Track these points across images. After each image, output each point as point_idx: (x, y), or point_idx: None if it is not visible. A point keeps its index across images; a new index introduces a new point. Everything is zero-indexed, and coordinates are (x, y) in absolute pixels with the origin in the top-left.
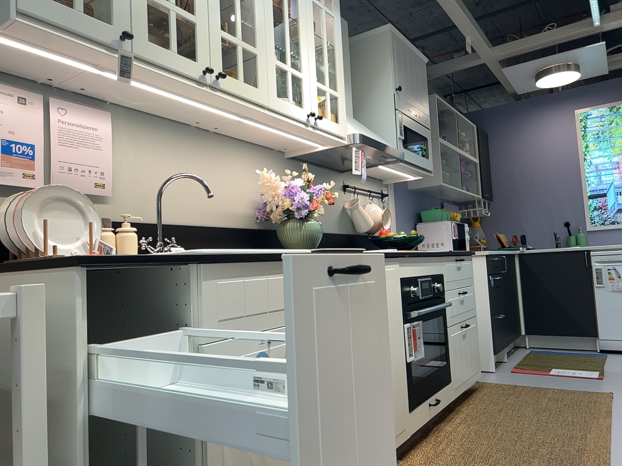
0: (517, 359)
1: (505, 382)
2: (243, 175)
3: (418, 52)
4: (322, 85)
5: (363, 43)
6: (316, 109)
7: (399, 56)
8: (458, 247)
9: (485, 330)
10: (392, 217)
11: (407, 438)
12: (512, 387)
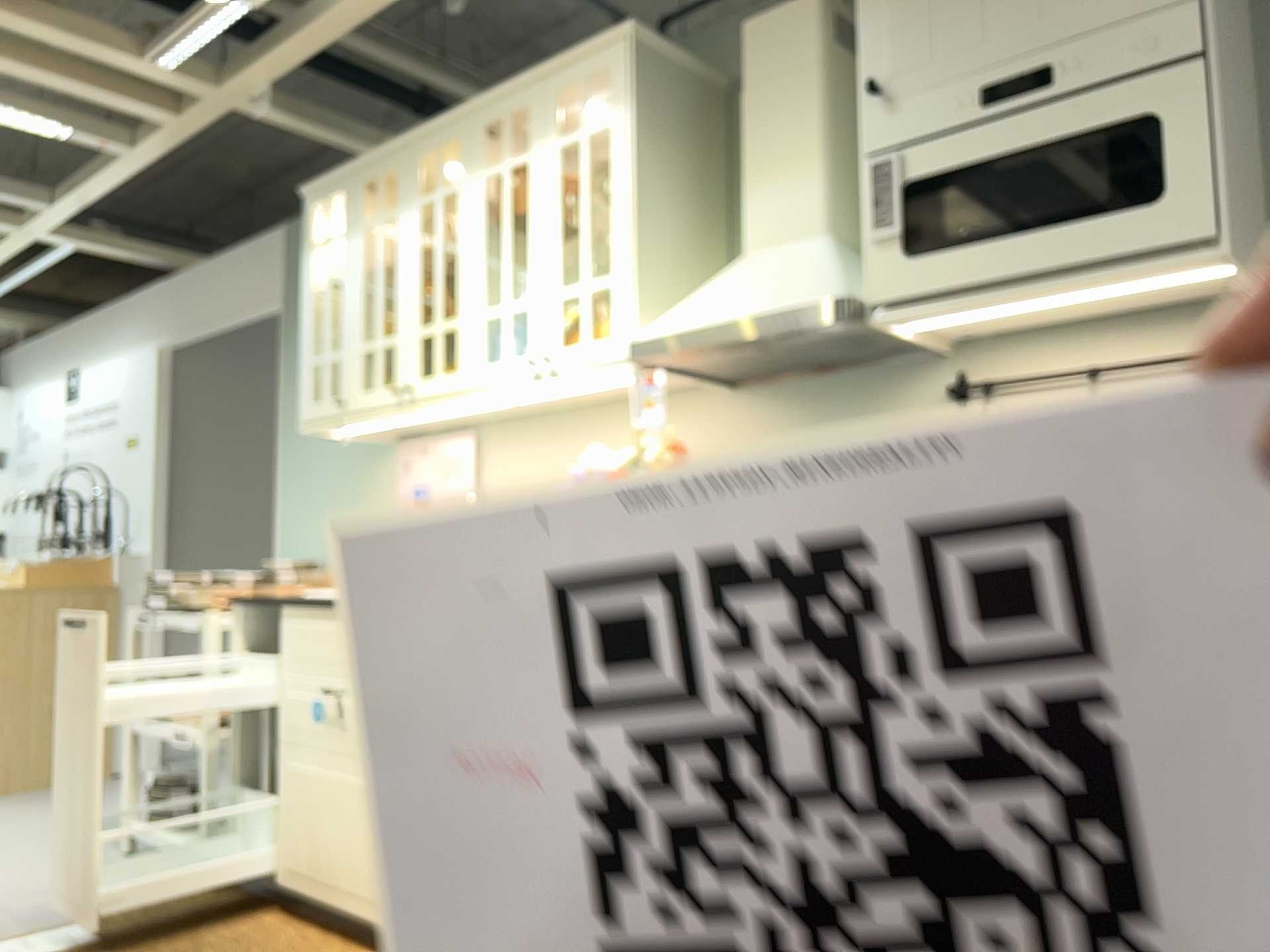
0: None
1: None
2: None
3: None
4: (571, 288)
5: None
6: (552, 342)
7: None
8: None
9: None
10: None
11: None
12: None
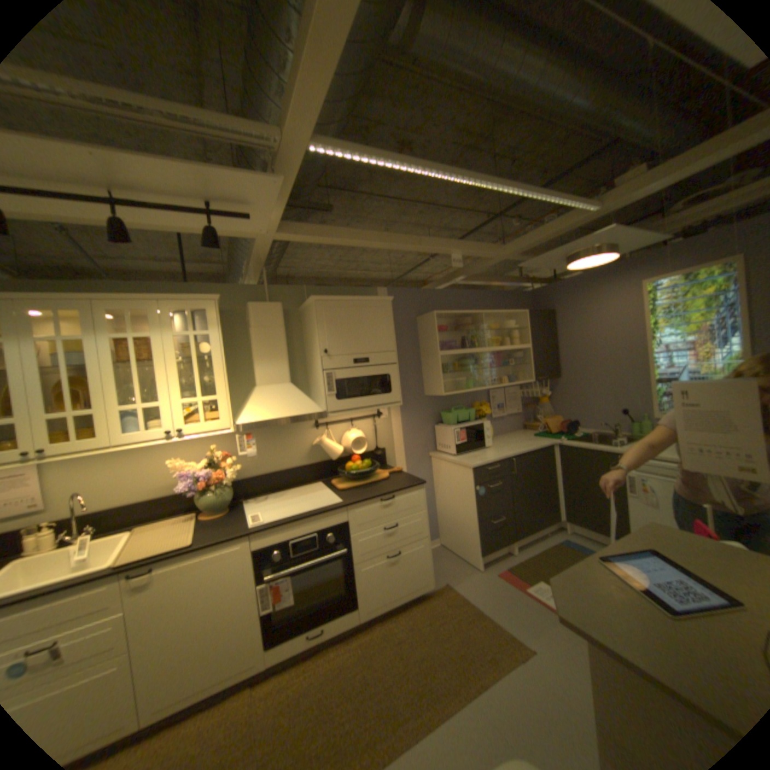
0: (532, 555)
1: (469, 594)
2: (179, 456)
3: (369, 299)
4: (191, 400)
5: (308, 310)
6: (181, 423)
7: (330, 318)
8: (466, 449)
9: (474, 534)
10: (392, 429)
11: (259, 672)
12: (460, 606)
